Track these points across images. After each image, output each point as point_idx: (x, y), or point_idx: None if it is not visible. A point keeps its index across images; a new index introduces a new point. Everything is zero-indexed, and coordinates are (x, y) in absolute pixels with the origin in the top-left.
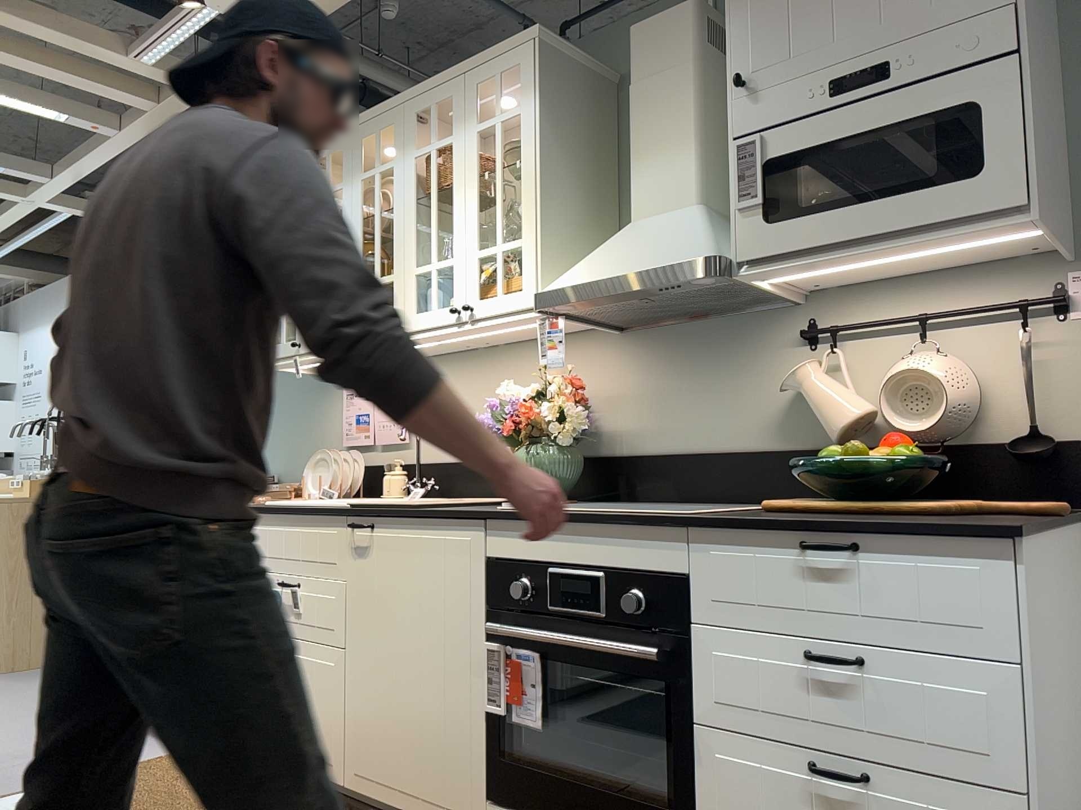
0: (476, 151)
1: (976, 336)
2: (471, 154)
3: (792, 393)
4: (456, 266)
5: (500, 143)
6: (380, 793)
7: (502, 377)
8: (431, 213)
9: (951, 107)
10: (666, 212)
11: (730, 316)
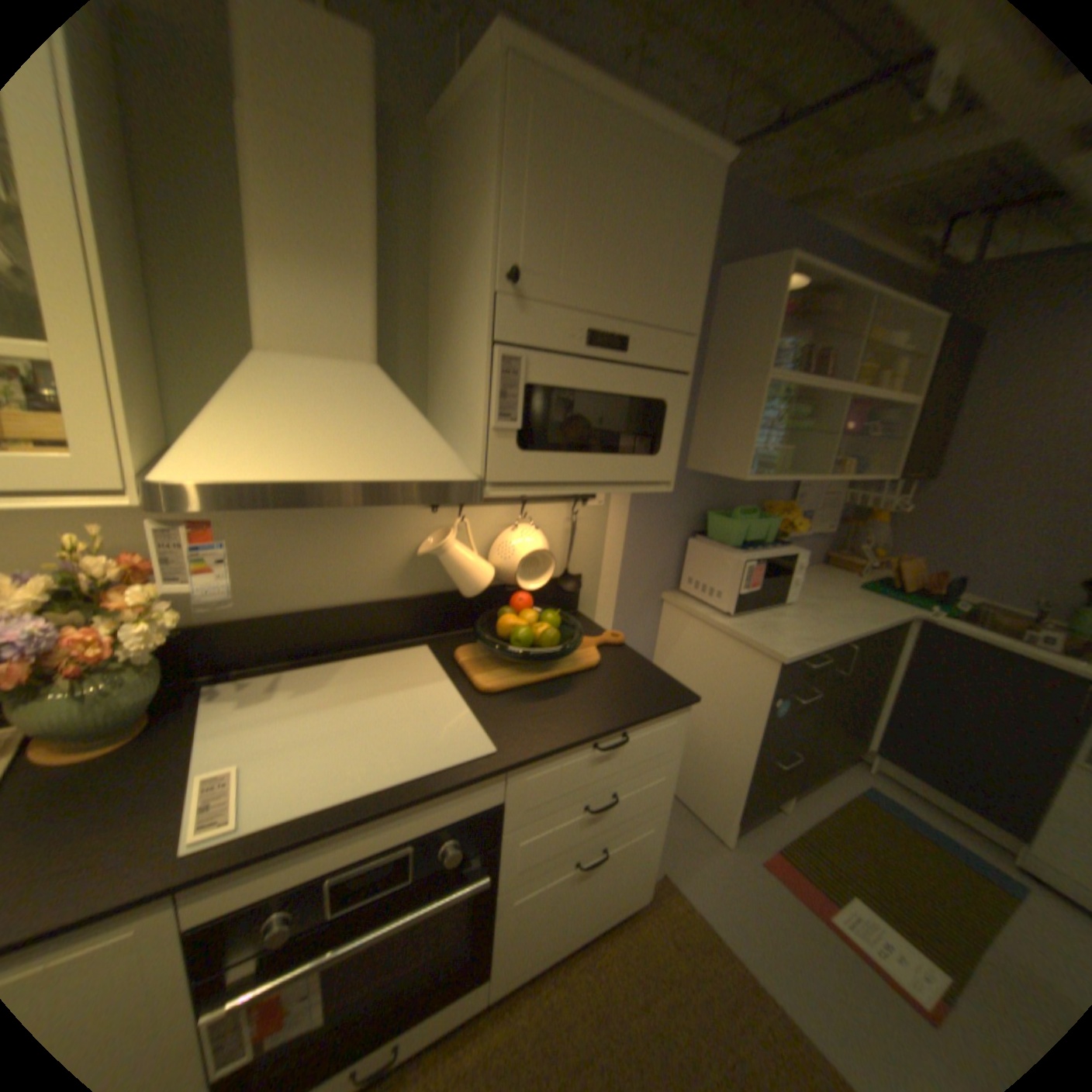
0: None
1: (546, 511)
2: None
3: (416, 548)
4: None
5: None
6: None
7: None
8: None
9: (657, 396)
10: (332, 357)
11: None
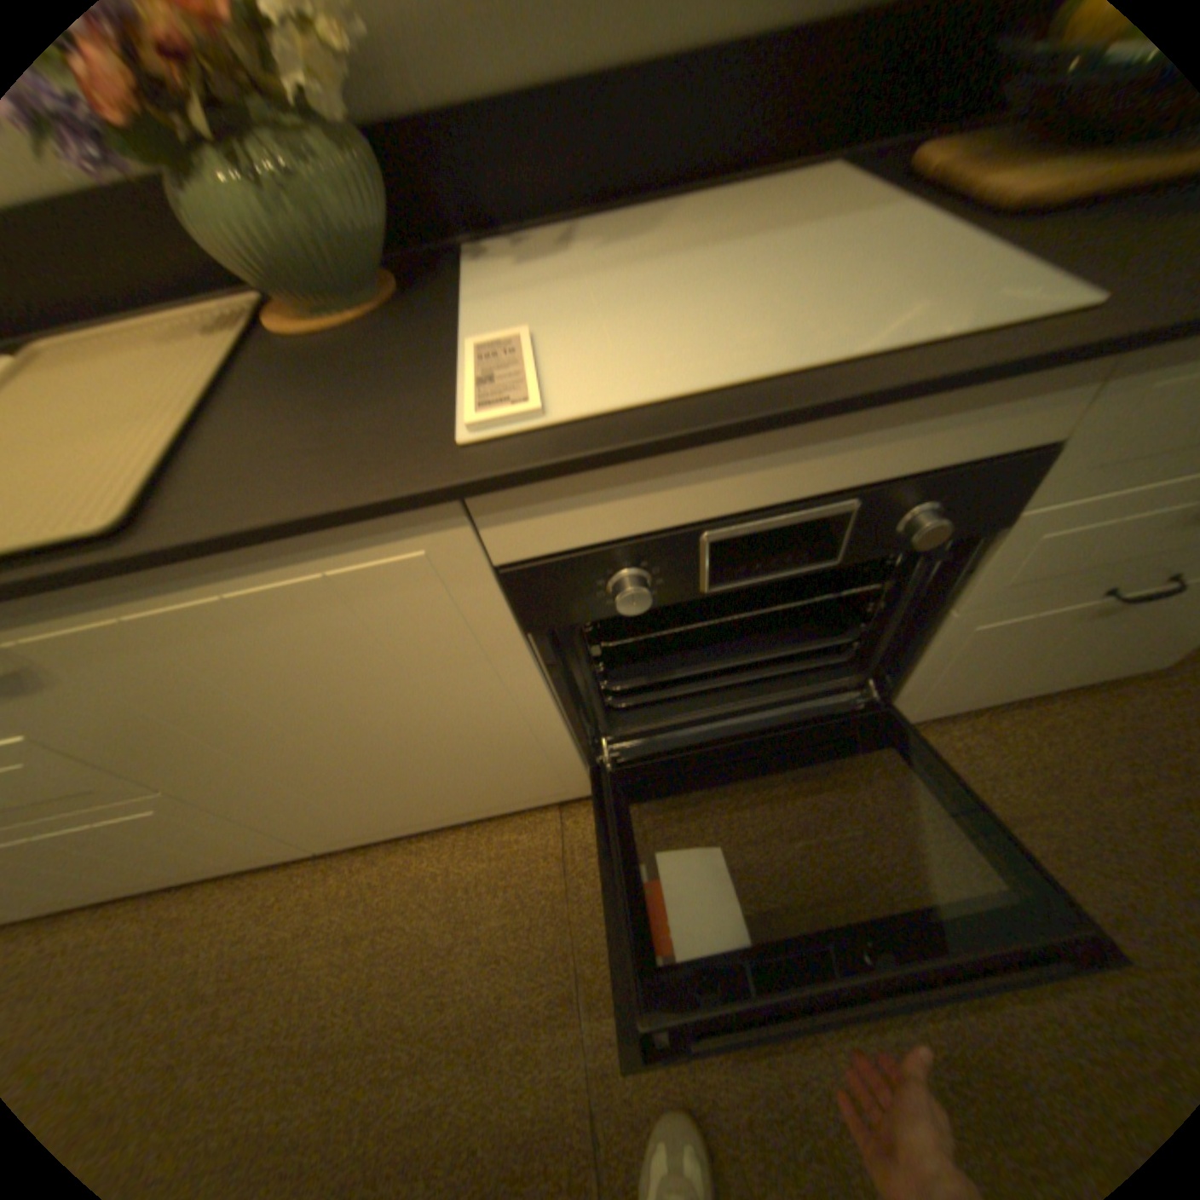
0: None
1: None
2: None
3: None
4: None
5: None
6: (392, 834)
7: None
8: None
9: None
10: None
11: None
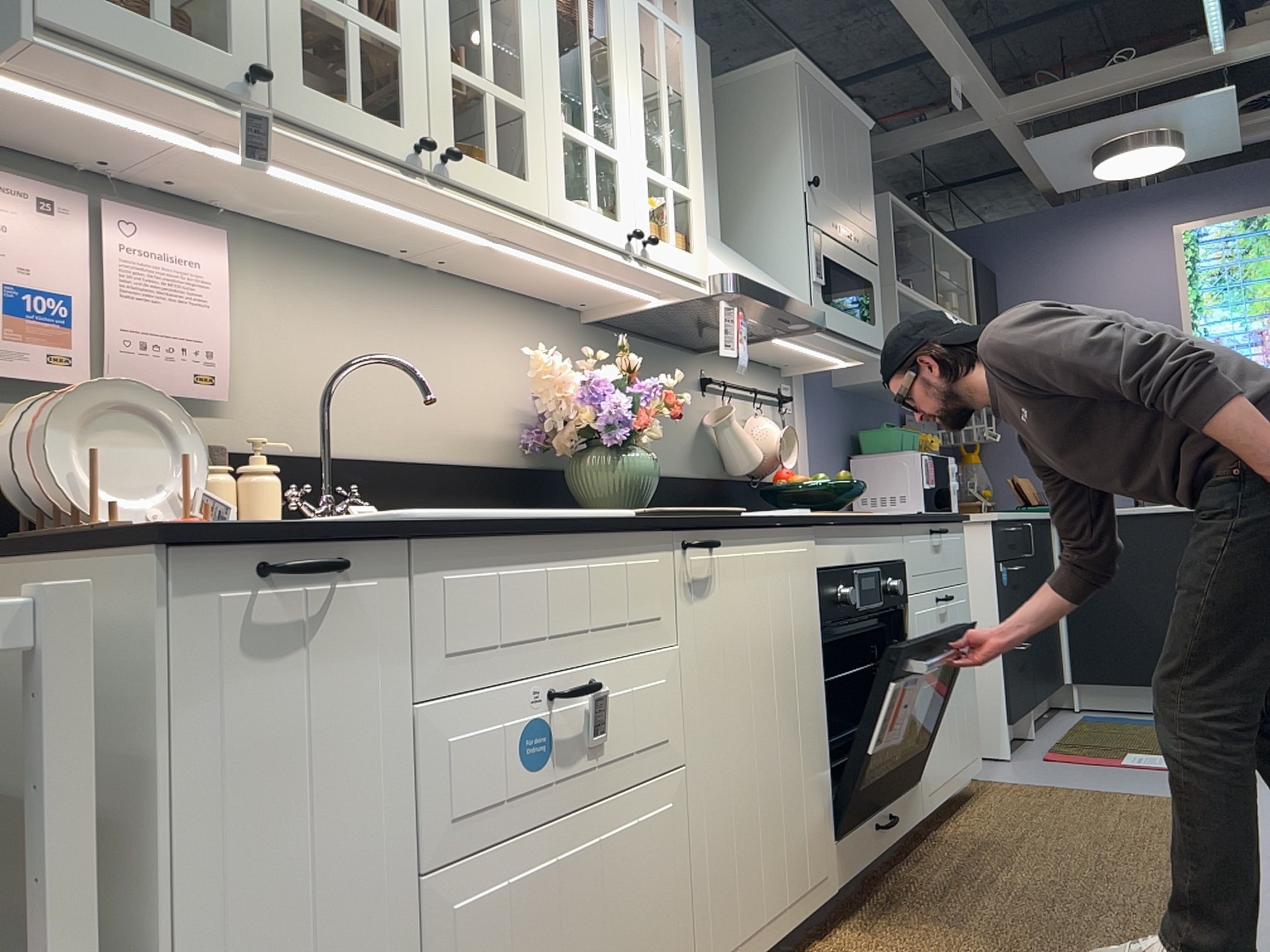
0: (640, 30)
1: (764, 411)
2: (634, 27)
3: (700, 429)
4: (624, 169)
5: (665, 49)
6: None
7: (439, 326)
8: (584, 57)
9: (869, 280)
10: (709, 235)
11: (665, 346)
